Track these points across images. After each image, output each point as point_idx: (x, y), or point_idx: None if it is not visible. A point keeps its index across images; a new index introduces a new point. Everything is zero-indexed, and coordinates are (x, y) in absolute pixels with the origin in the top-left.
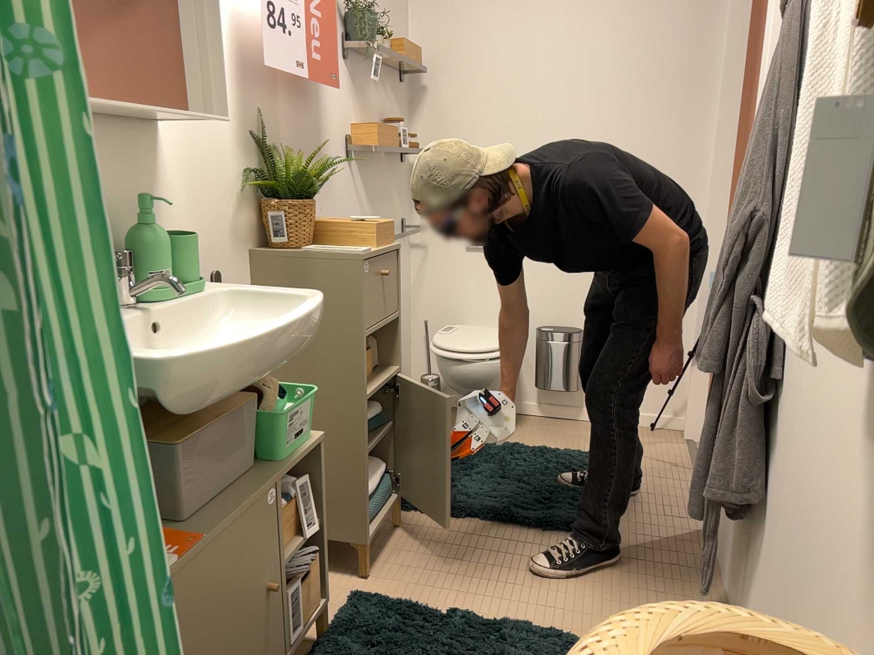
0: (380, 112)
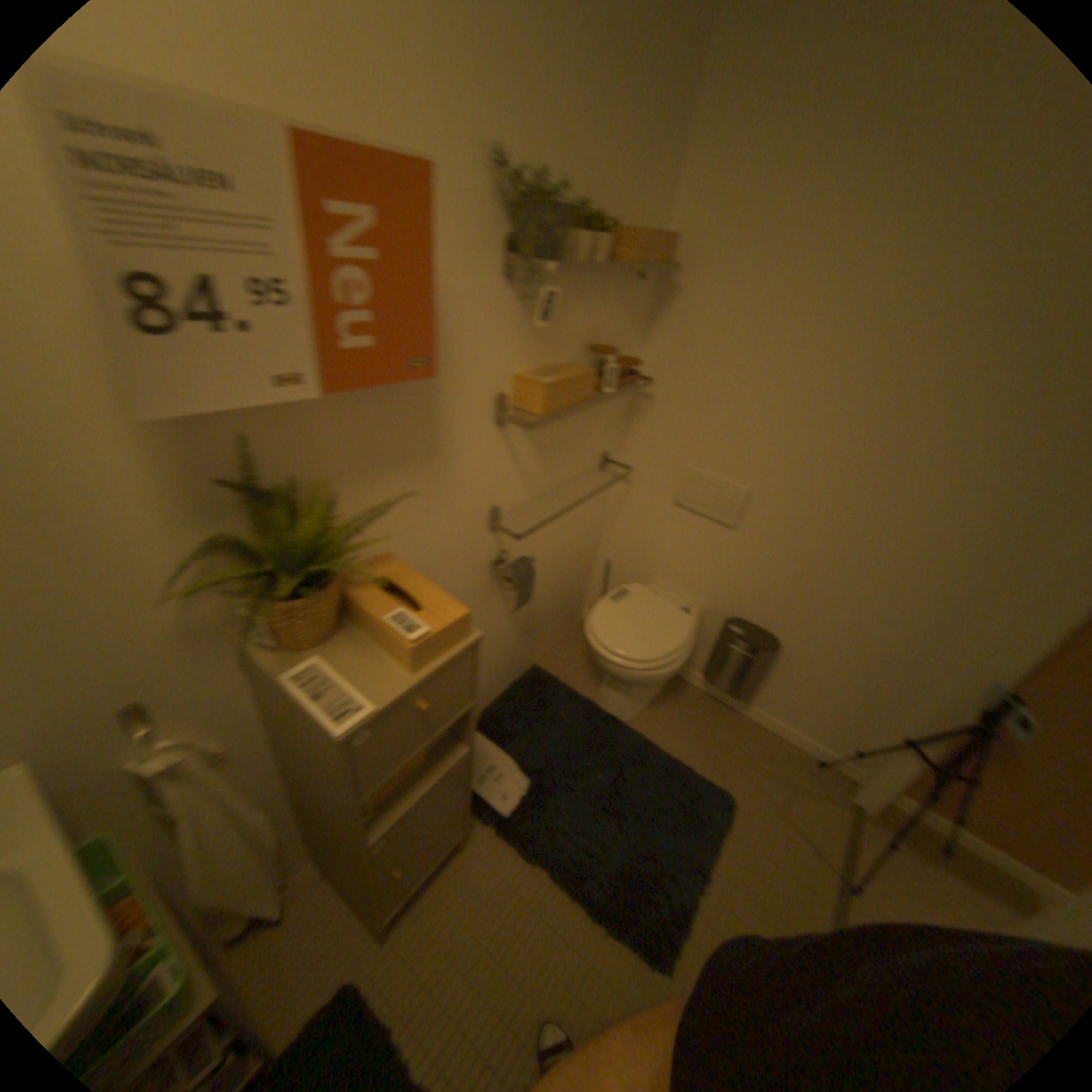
0: (586, 329)
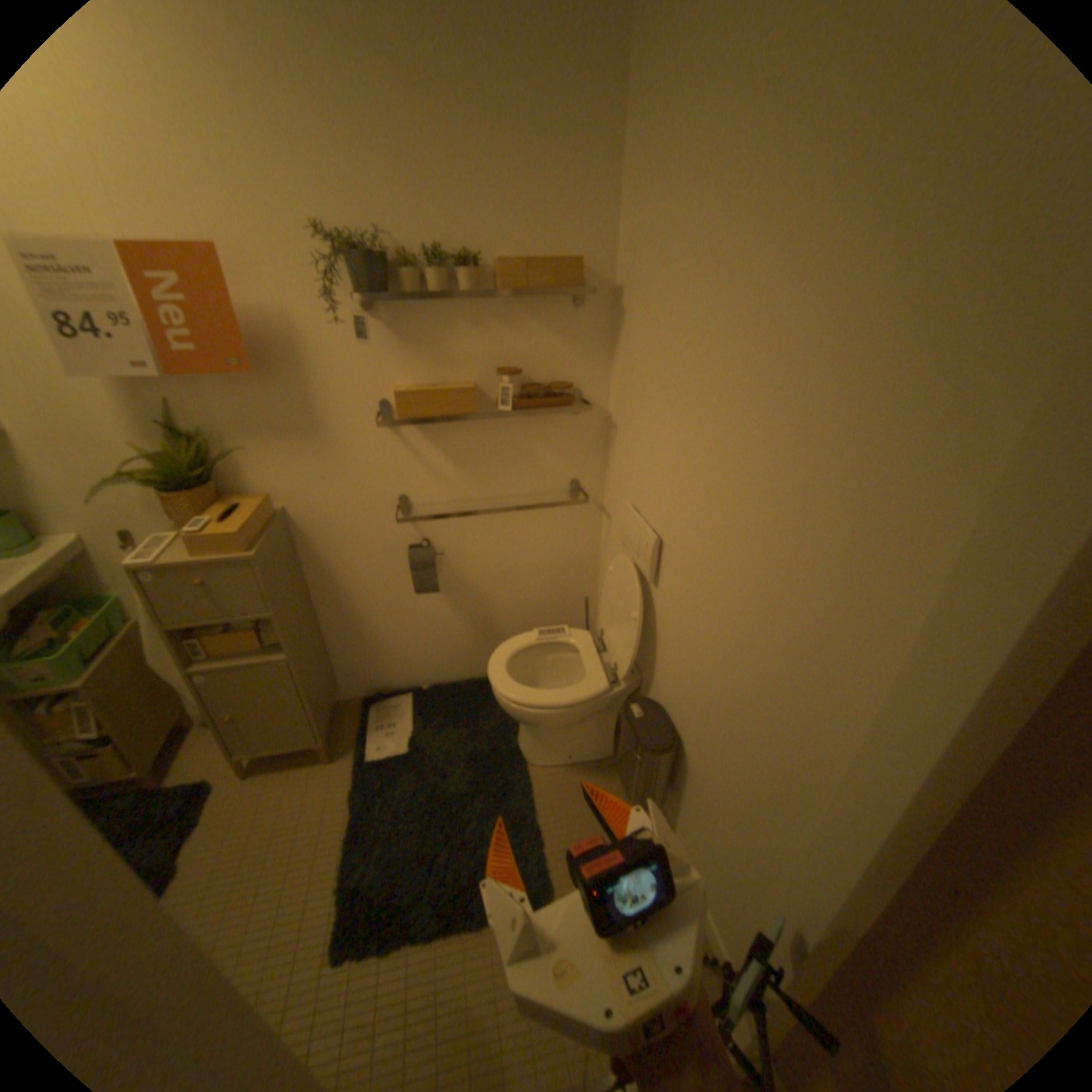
0: (489, 353)
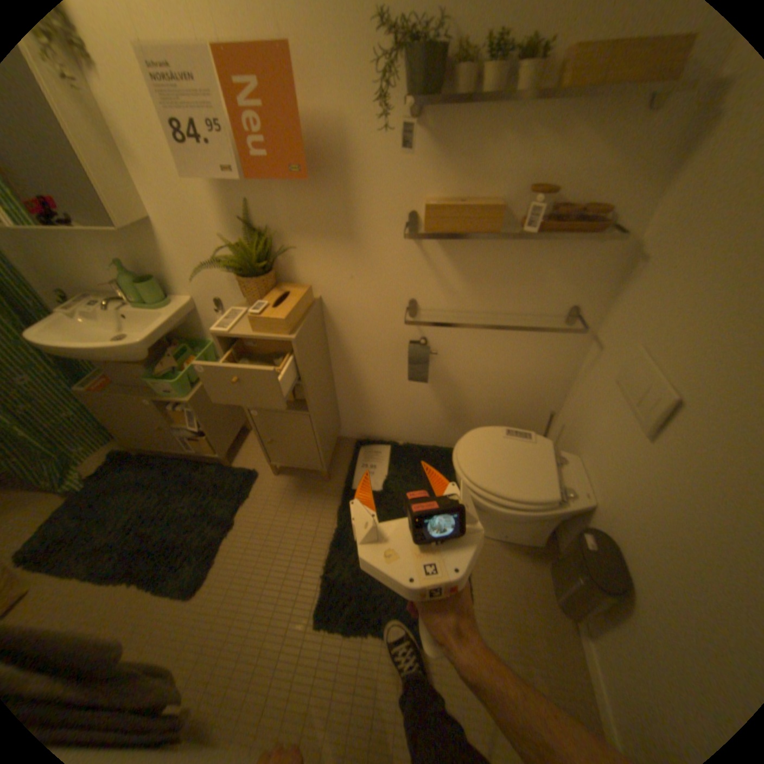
0: (529, 165)
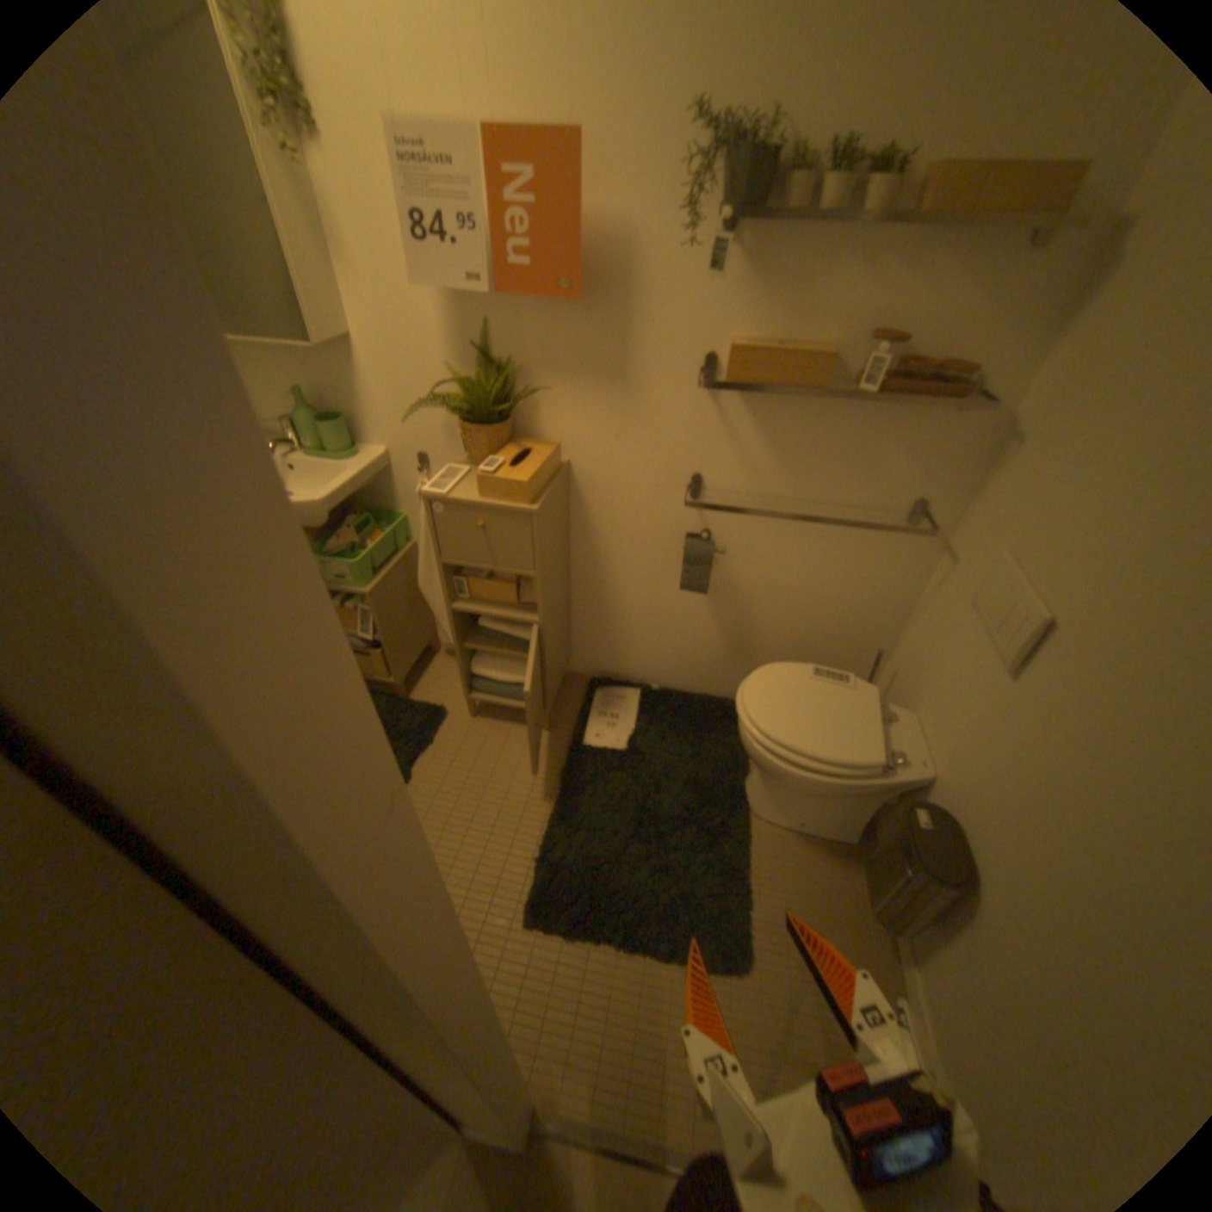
0: (870, 305)
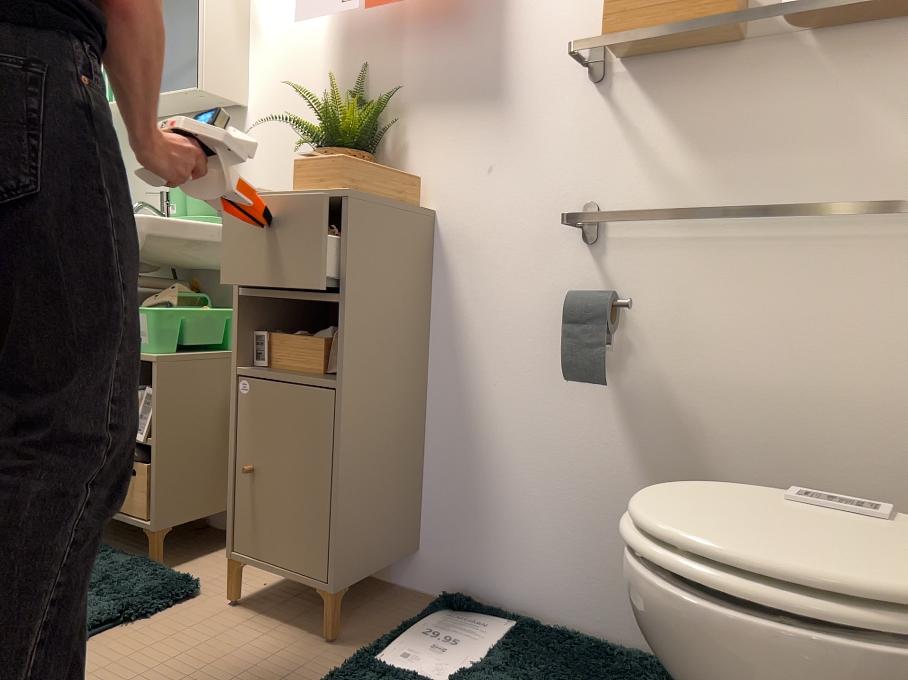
0: None
